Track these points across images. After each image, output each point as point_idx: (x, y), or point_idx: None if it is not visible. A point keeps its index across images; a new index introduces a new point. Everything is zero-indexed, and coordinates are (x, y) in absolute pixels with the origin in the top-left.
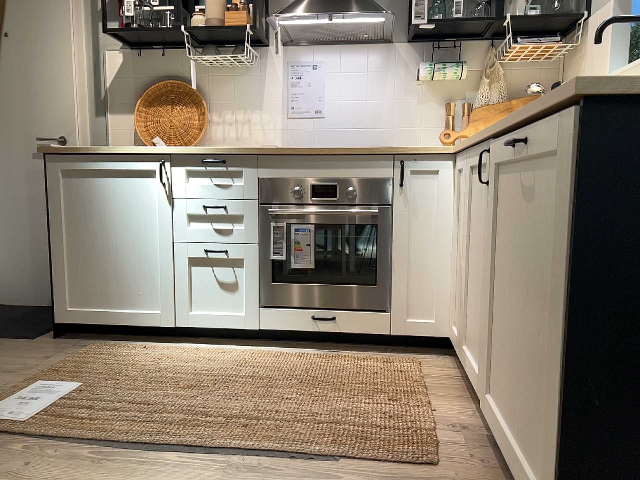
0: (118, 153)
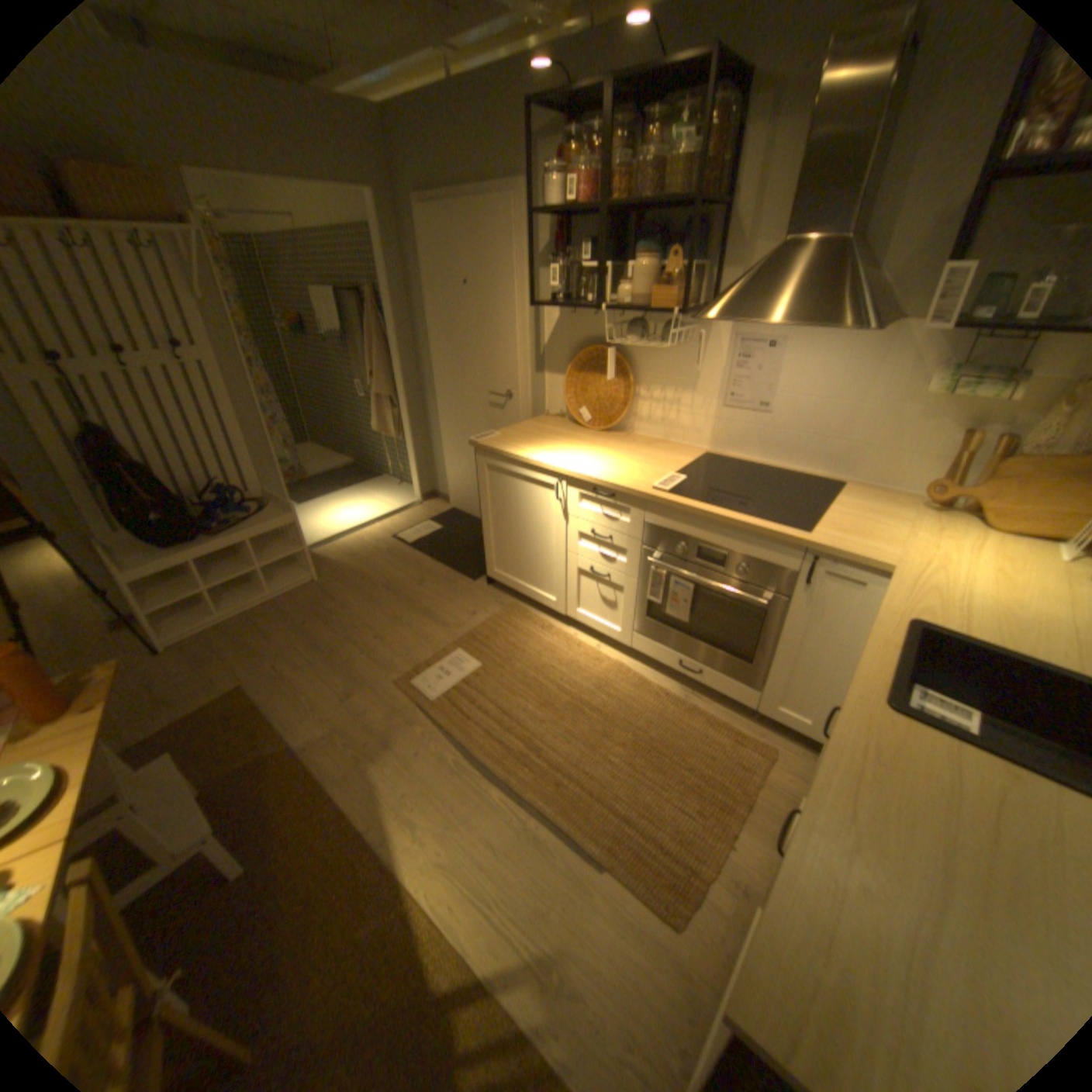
0: (525, 462)
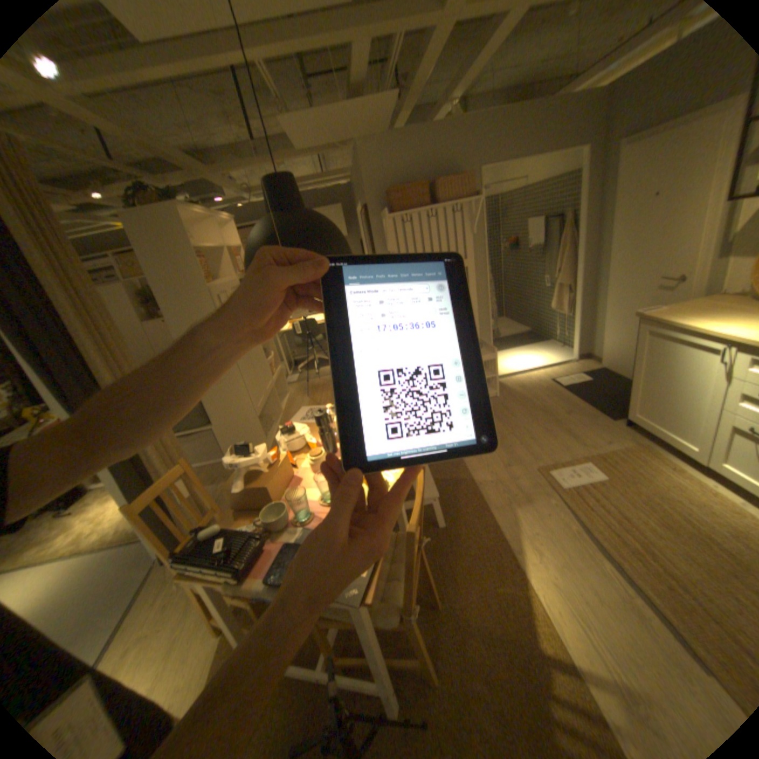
0: (691, 329)
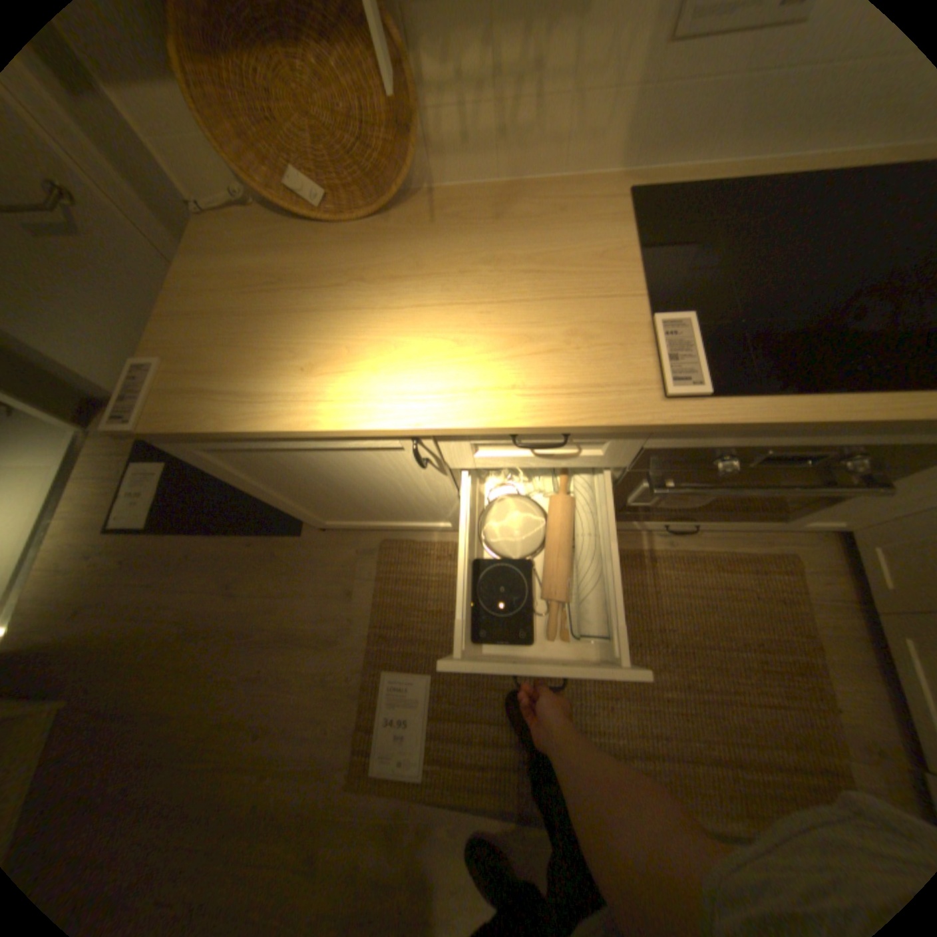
0: (302, 433)
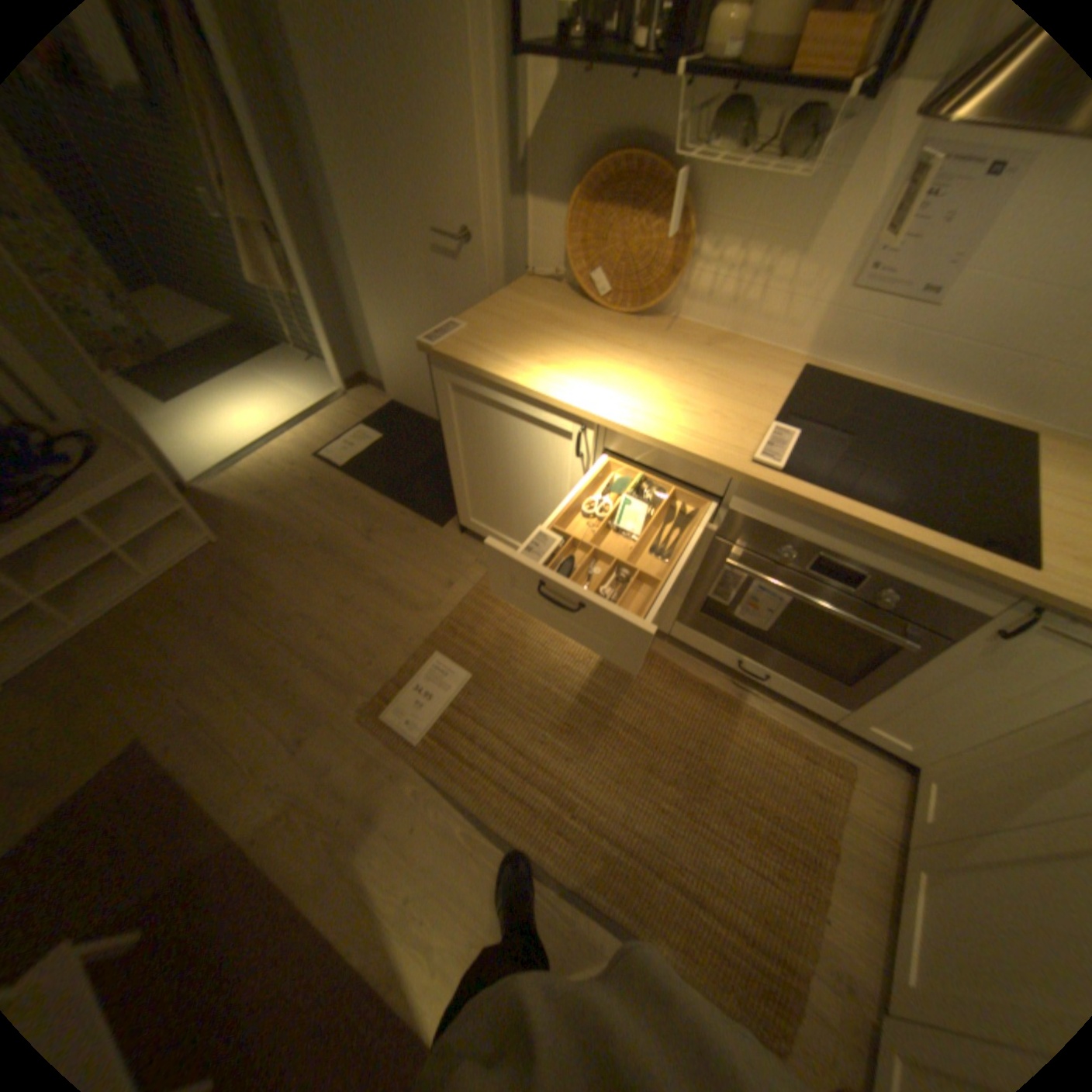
0: (520, 392)
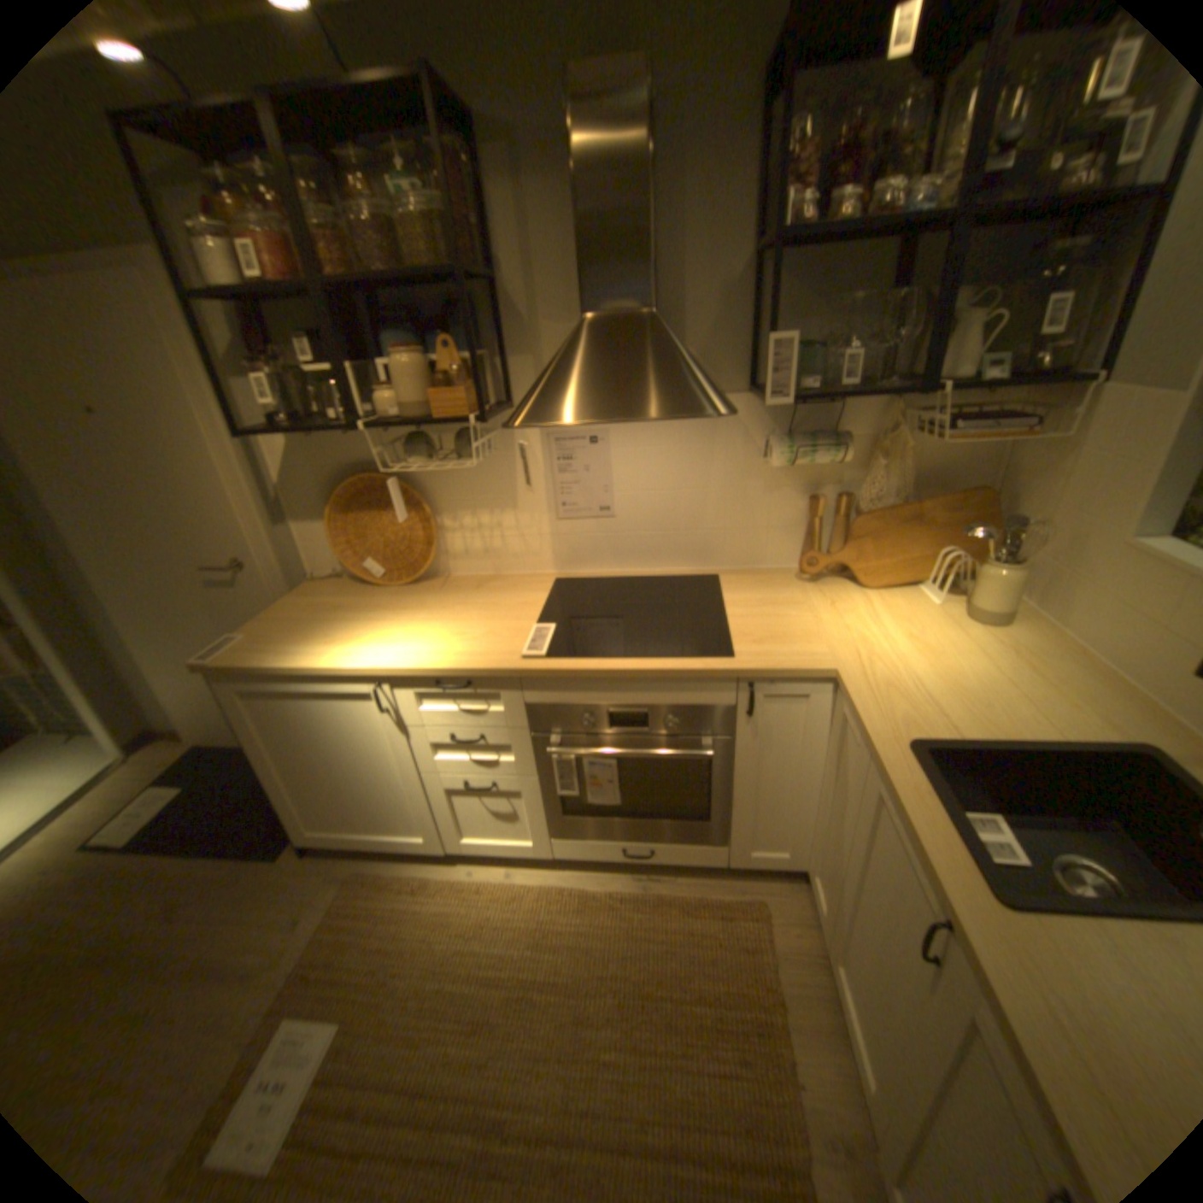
0: (306, 675)
